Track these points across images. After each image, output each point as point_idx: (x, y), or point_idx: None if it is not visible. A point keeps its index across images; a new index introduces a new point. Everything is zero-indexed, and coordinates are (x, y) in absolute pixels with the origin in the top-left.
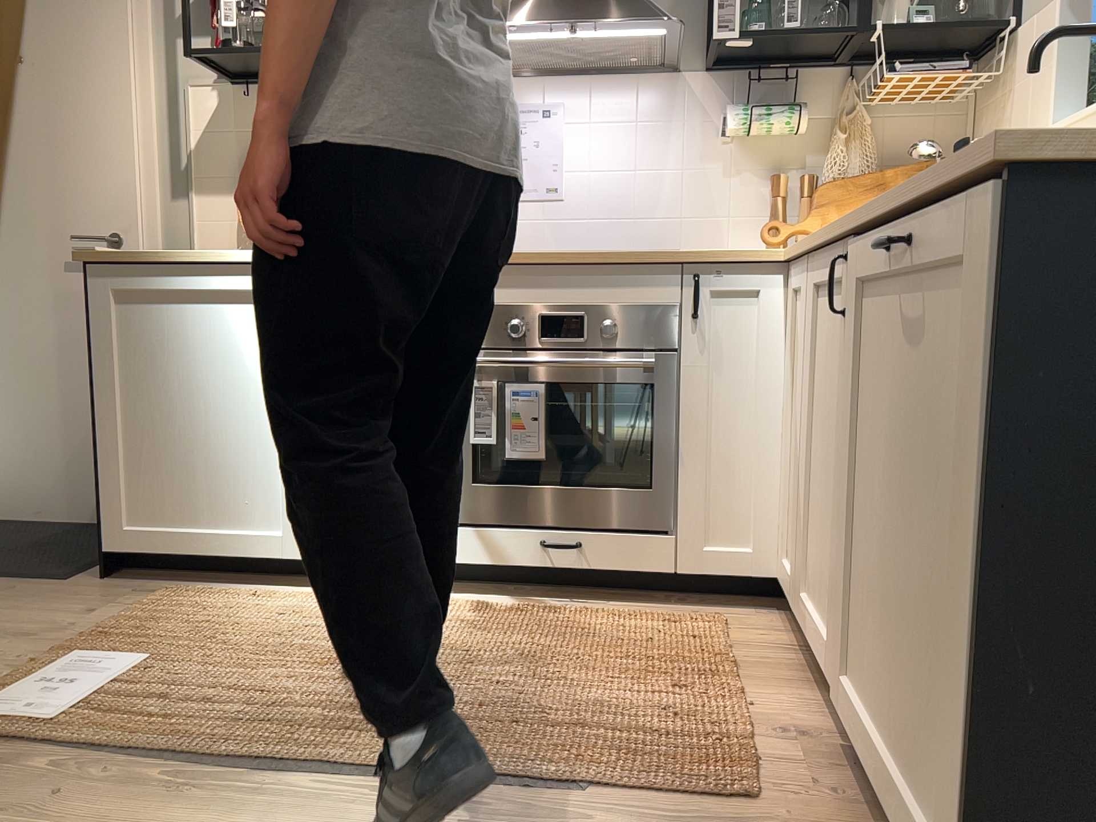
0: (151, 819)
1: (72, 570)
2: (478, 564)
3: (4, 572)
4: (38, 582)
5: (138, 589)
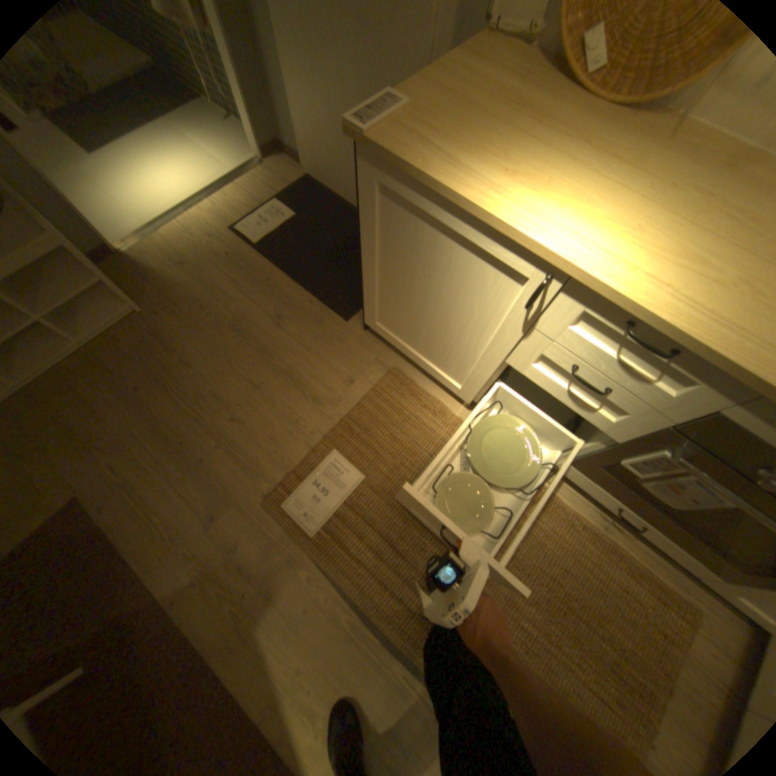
0: (336, 653)
1: (353, 307)
2: (571, 479)
3: (321, 292)
4: (335, 315)
5: (380, 356)
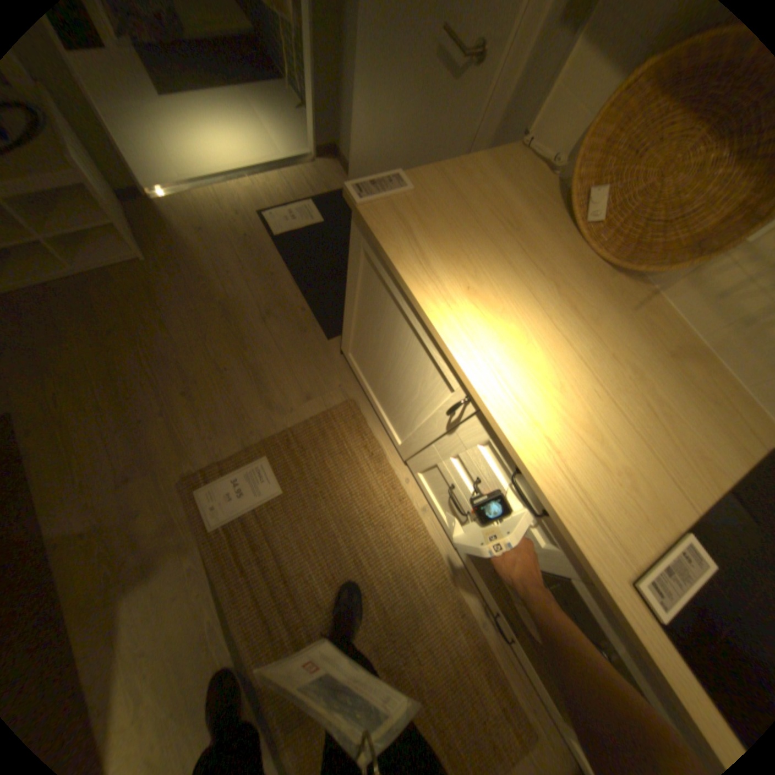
0: (185, 651)
1: (338, 329)
2: (467, 568)
3: (315, 304)
4: (319, 330)
5: (344, 384)
